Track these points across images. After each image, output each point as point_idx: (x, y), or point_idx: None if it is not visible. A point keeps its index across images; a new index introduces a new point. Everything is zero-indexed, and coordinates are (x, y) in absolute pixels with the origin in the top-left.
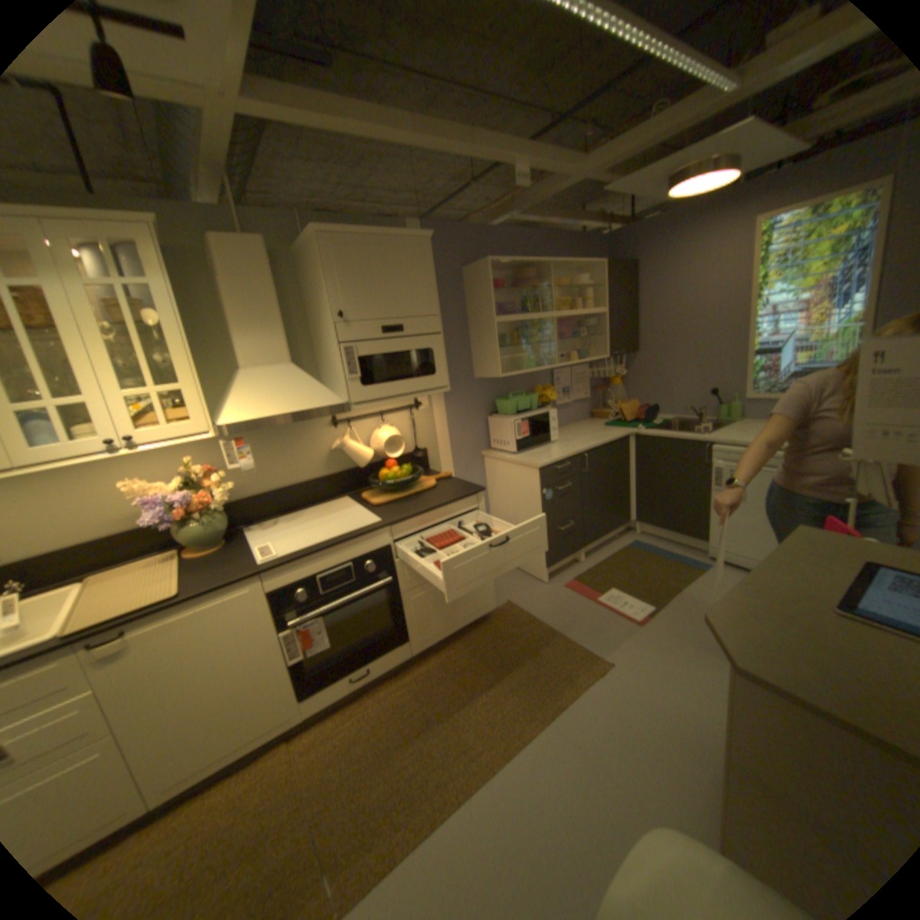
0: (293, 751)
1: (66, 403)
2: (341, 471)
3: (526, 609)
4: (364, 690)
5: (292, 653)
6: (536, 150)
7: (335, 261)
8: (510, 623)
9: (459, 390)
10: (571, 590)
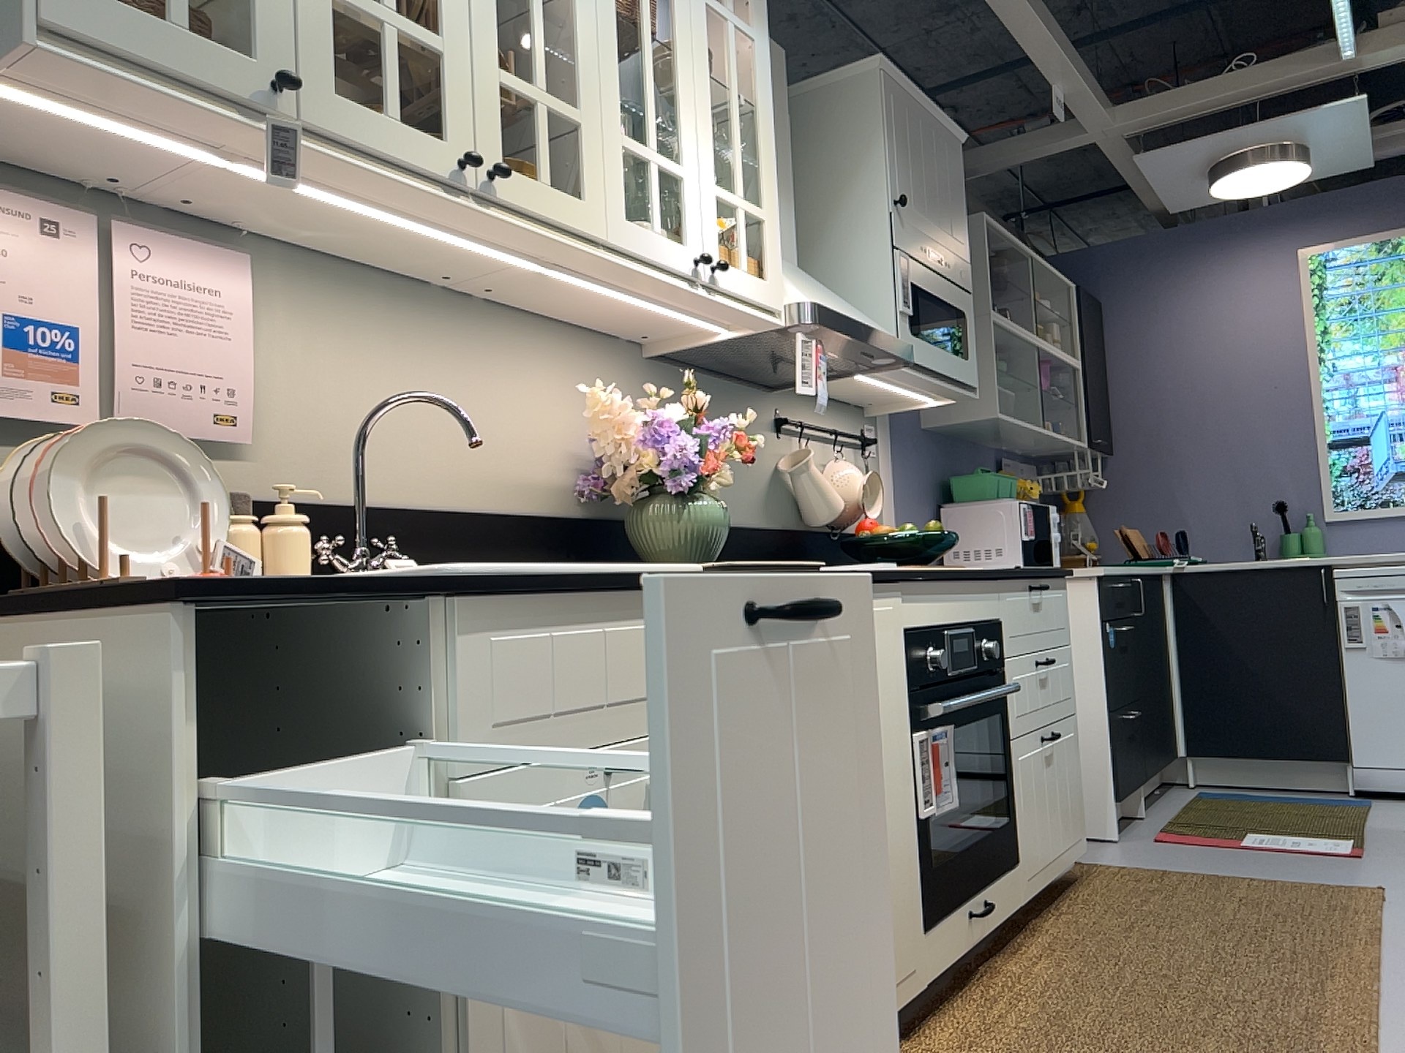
0: (940, 1048)
1: (667, 168)
2: (784, 527)
3: (1127, 864)
4: (964, 970)
5: (928, 788)
6: (1084, 76)
7: (896, 122)
8: (1125, 877)
9: (910, 440)
10: (1175, 840)
